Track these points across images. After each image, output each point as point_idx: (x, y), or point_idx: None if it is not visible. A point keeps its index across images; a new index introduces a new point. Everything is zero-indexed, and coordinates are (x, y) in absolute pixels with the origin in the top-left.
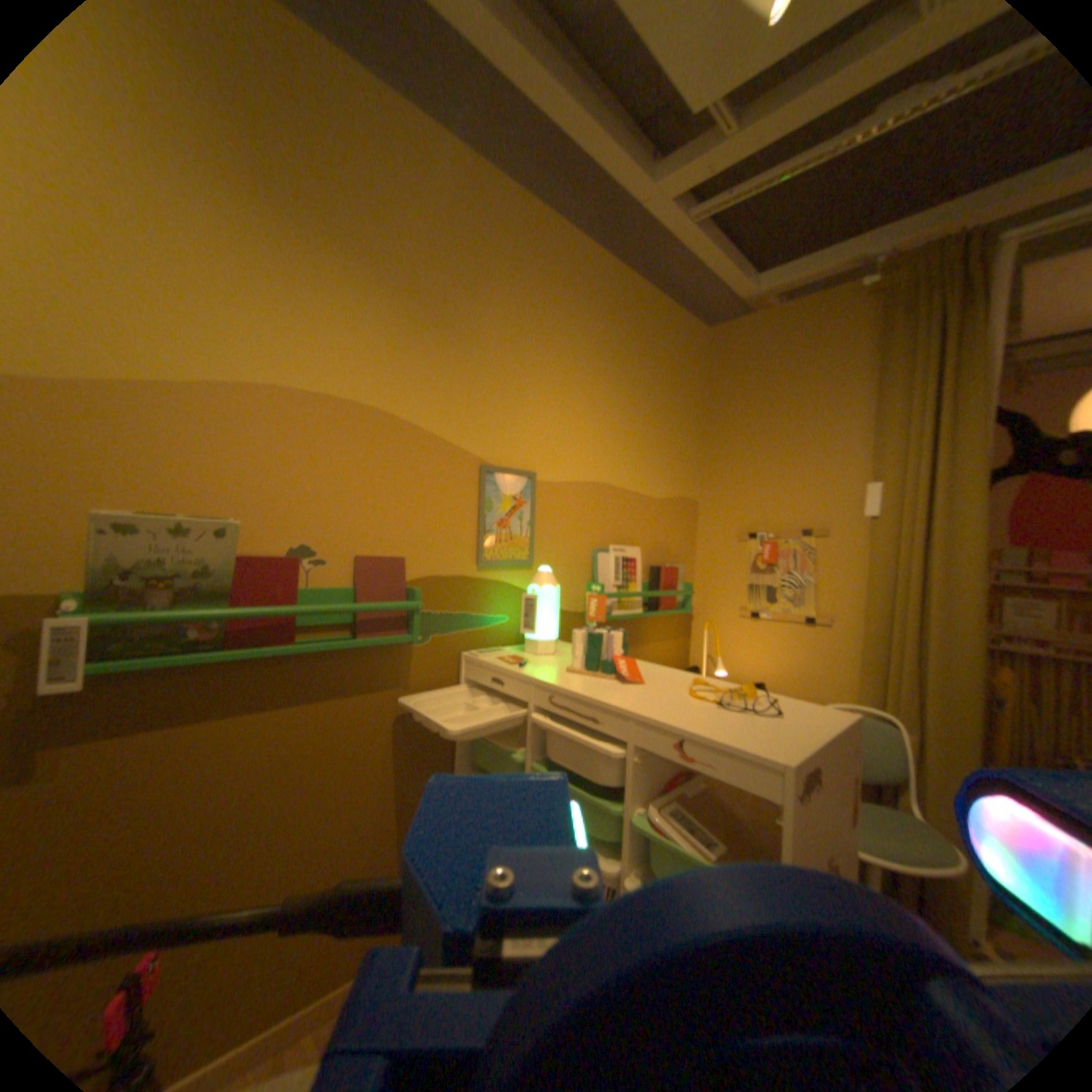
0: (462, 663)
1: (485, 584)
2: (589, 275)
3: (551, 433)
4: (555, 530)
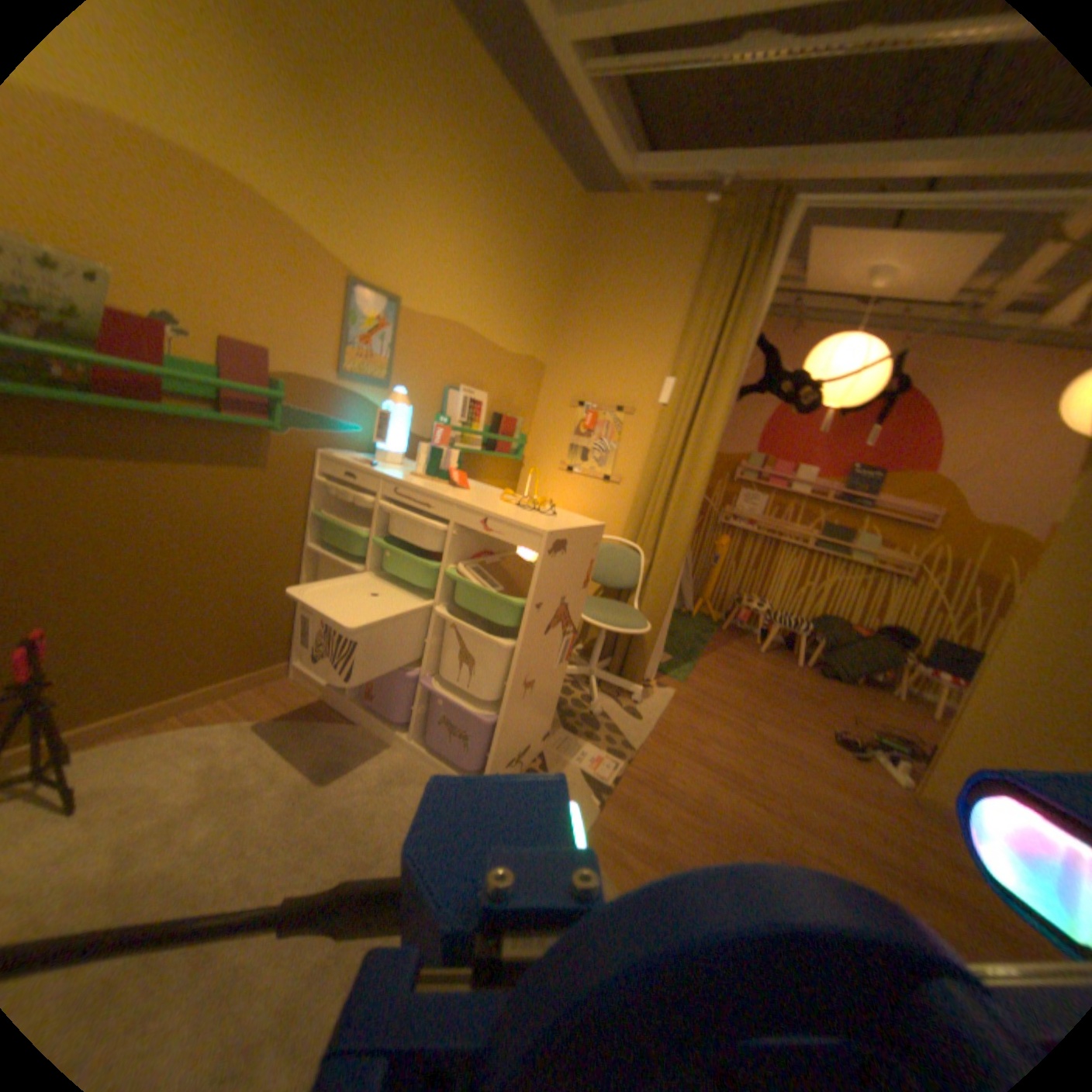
0: (315, 460)
1: (342, 394)
2: (477, 98)
3: (418, 263)
4: (411, 359)
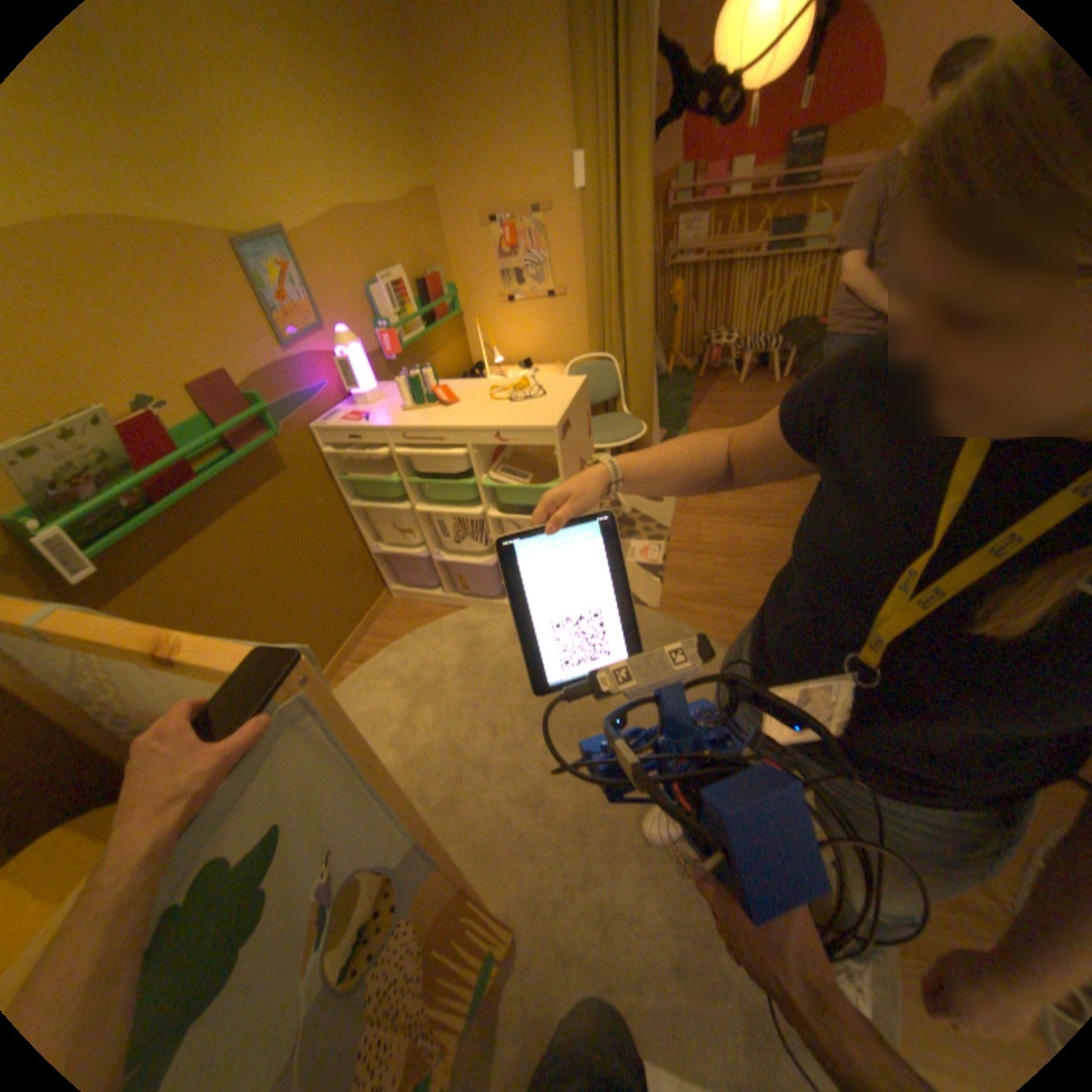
0: (311, 433)
1: (293, 361)
2: None
3: (269, 166)
4: (322, 281)
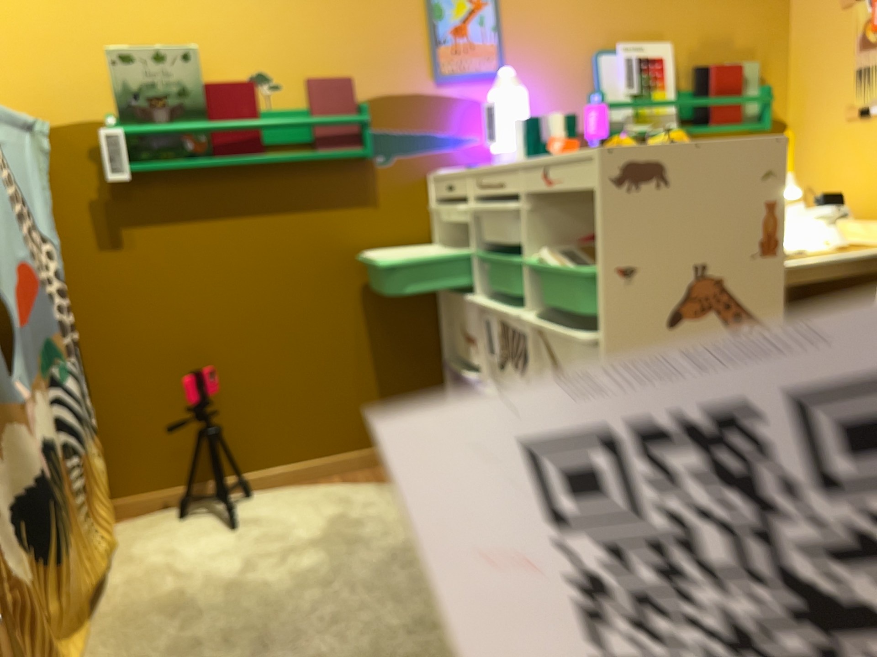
0: (428, 183)
1: (444, 101)
2: None
3: None
4: (529, 32)
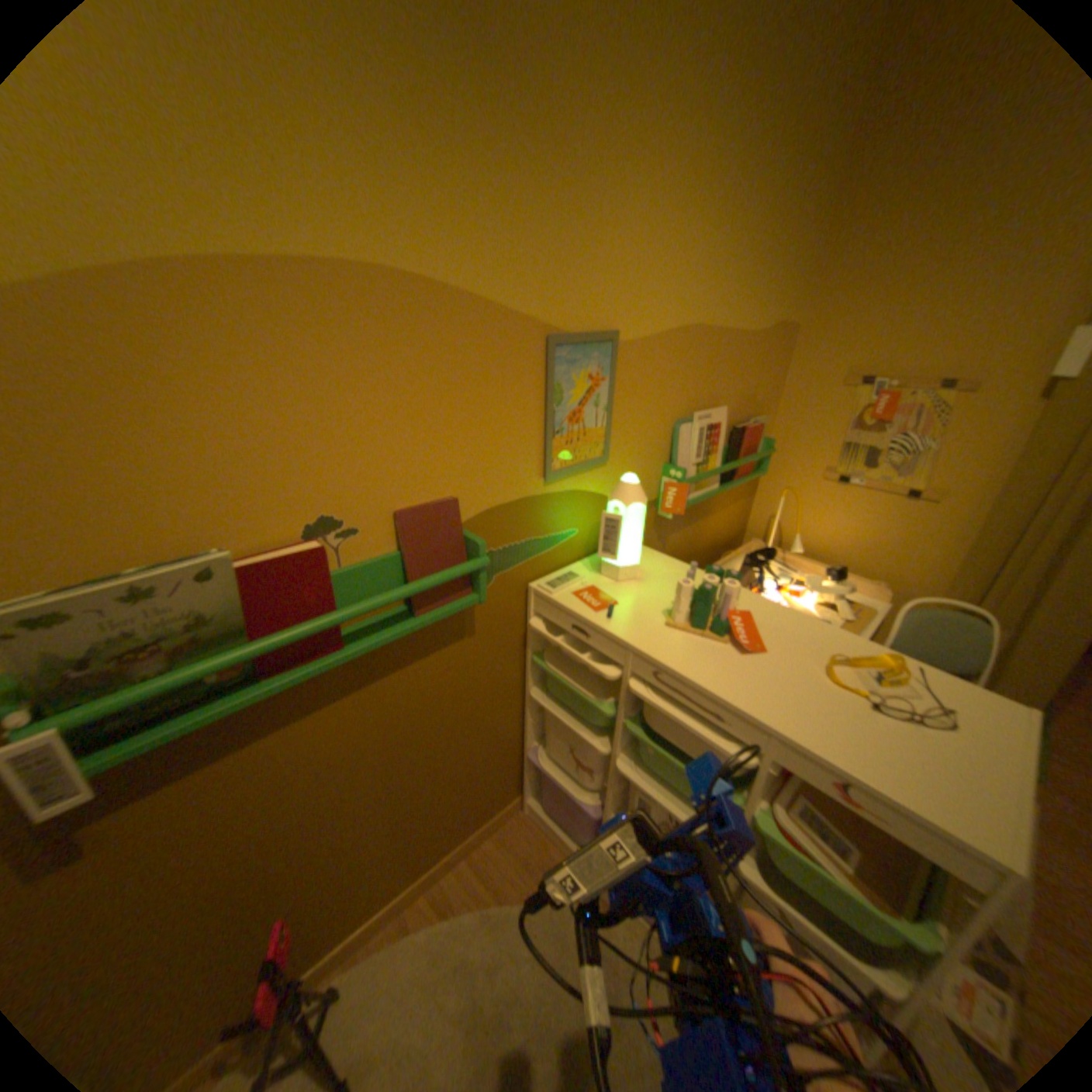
0: (528, 592)
1: (552, 498)
2: None
3: (640, 257)
4: (633, 407)
